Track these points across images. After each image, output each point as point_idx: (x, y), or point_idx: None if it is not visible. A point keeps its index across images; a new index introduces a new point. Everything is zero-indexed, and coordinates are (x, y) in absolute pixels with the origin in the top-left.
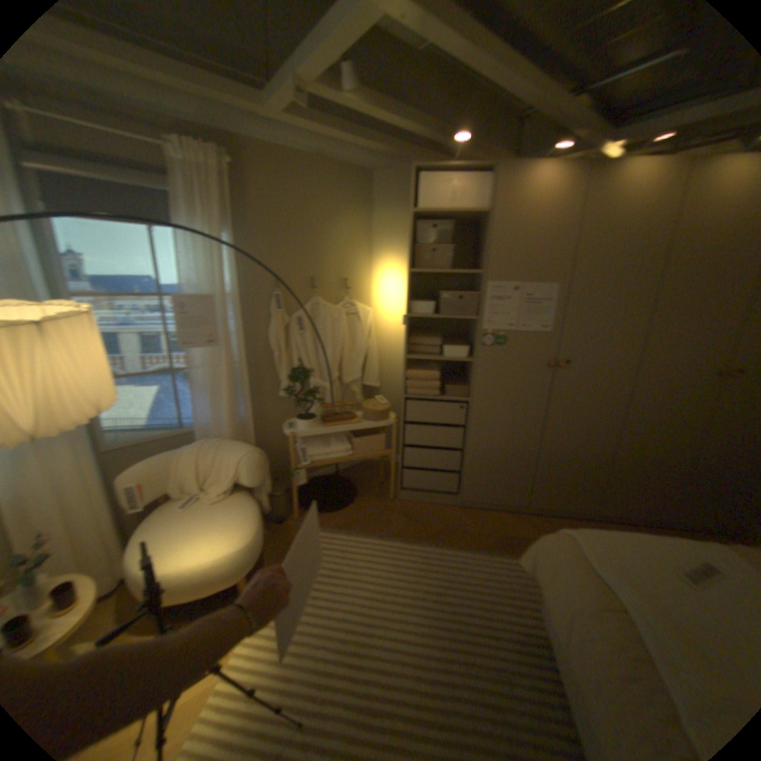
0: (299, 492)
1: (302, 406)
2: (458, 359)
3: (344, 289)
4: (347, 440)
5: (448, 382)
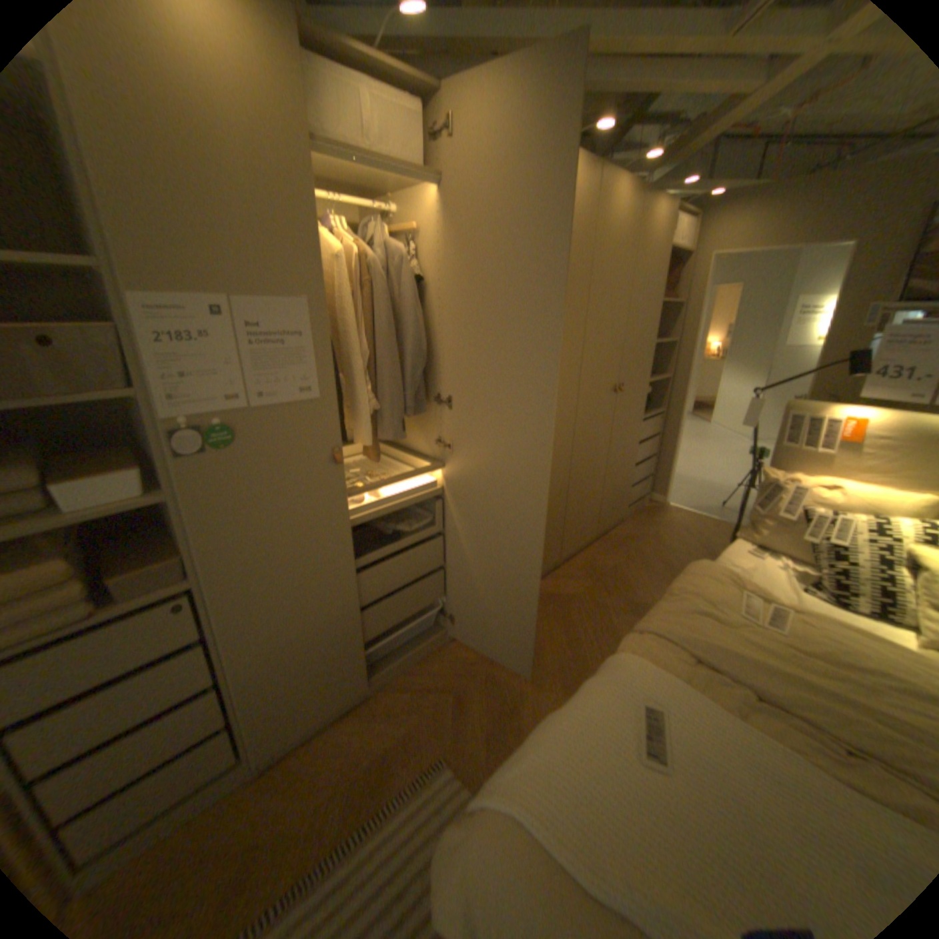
0: None
1: None
2: (115, 506)
3: None
4: None
5: (114, 564)
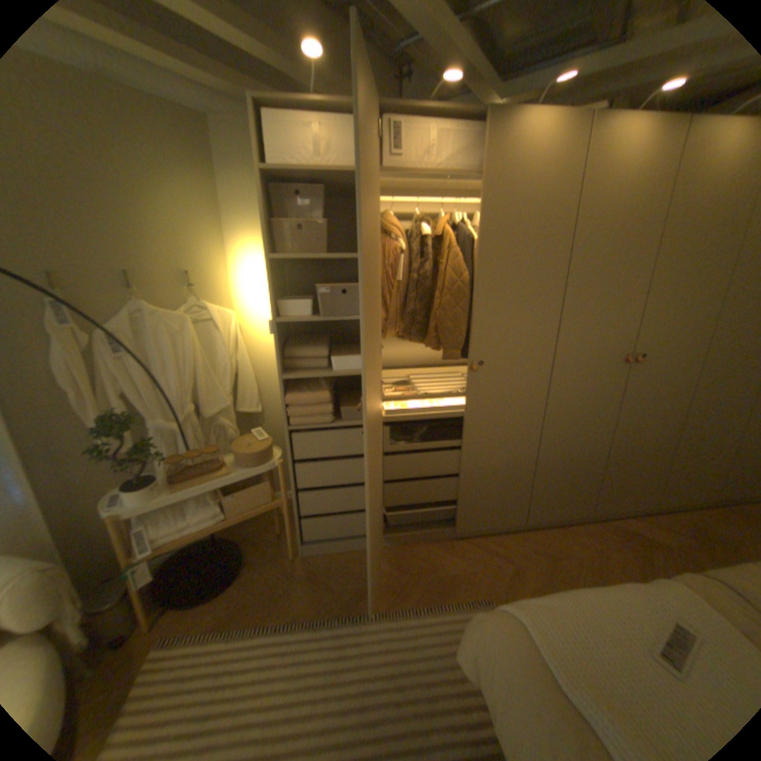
0: (140, 597)
1: (125, 469)
2: (350, 372)
3: (182, 286)
4: (211, 501)
5: (343, 402)
